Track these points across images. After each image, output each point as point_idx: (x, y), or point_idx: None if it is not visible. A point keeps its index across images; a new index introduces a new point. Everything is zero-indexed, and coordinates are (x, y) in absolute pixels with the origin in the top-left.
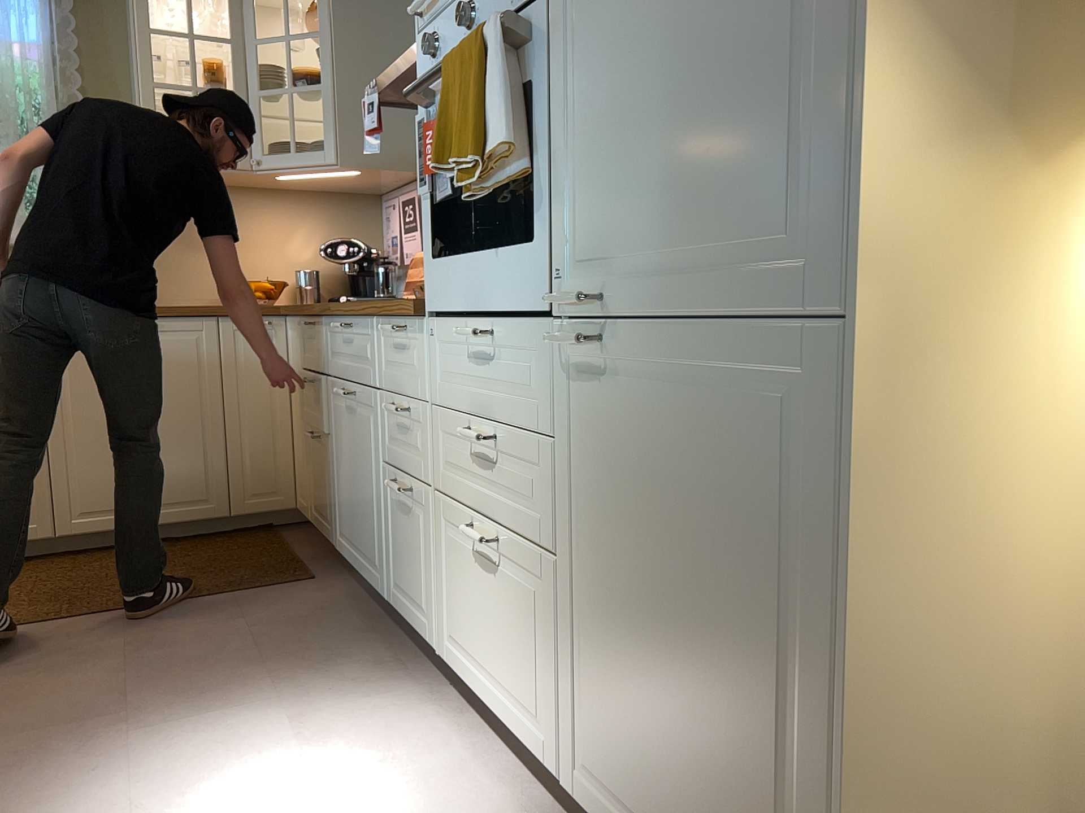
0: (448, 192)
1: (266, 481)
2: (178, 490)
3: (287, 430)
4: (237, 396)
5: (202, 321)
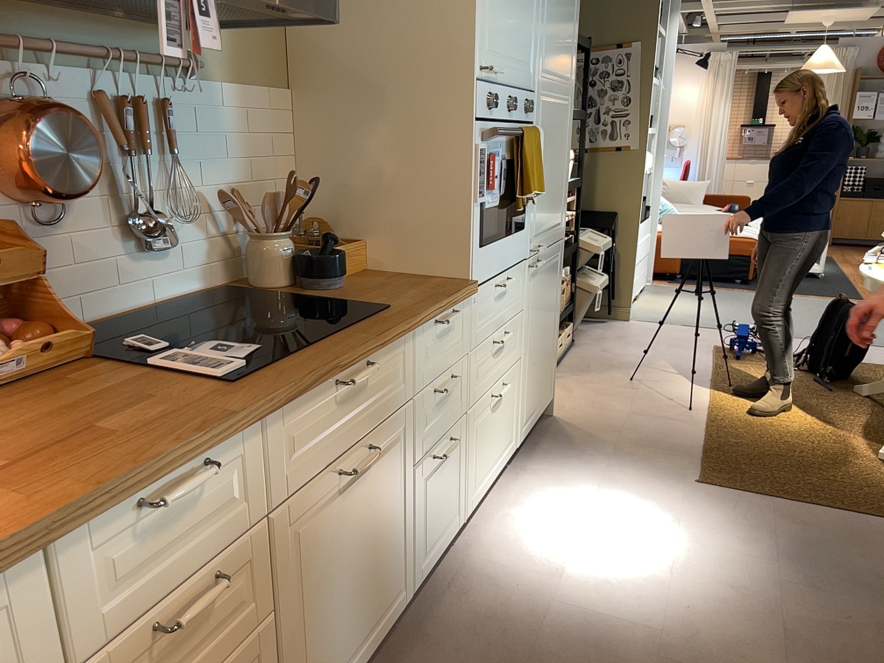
0: (496, 203)
1: None
2: None
3: None
4: None
5: None
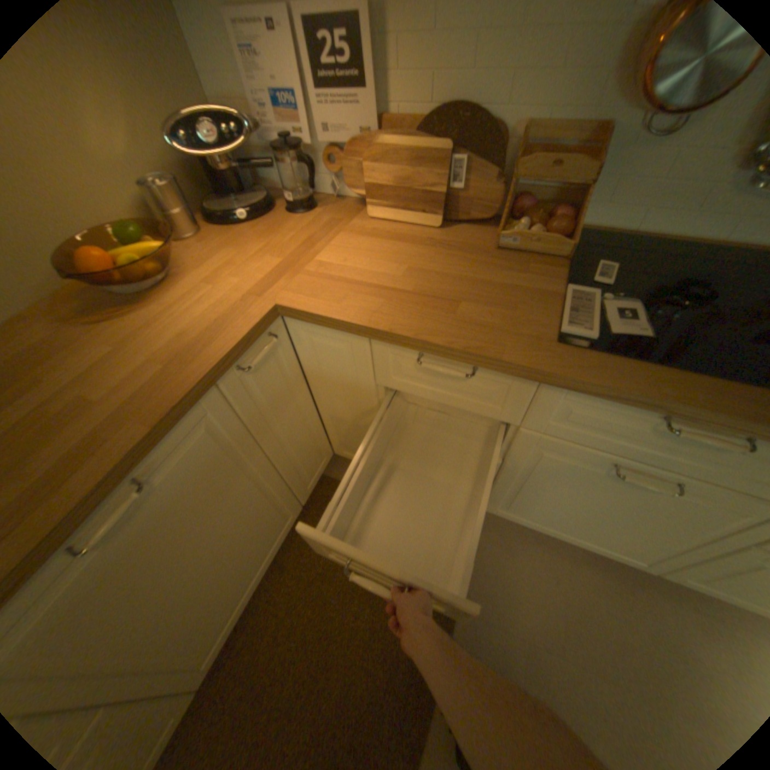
0: None
1: (315, 461)
2: (266, 543)
3: (315, 415)
4: (273, 434)
5: (199, 405)
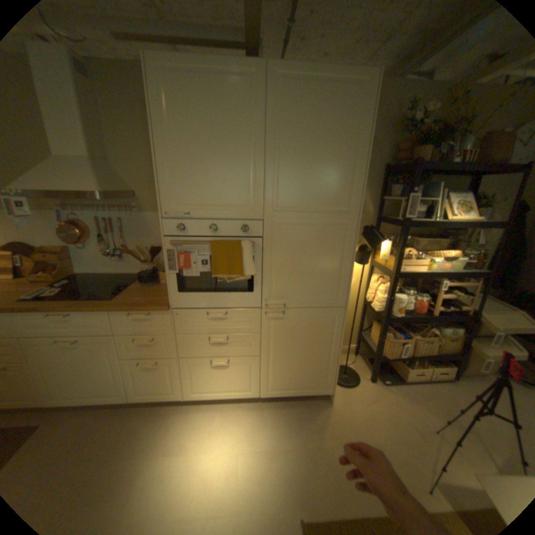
0: (194, 275)
1: None
2: None
3: None
4: None
5: None
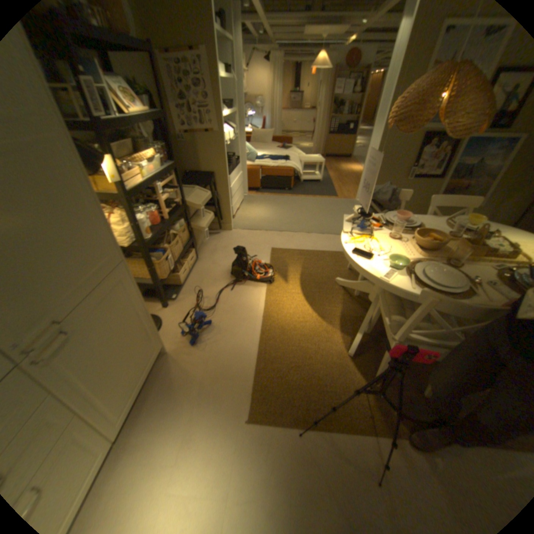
0: None
1: None
2: None
3: None
4: None
5: None
